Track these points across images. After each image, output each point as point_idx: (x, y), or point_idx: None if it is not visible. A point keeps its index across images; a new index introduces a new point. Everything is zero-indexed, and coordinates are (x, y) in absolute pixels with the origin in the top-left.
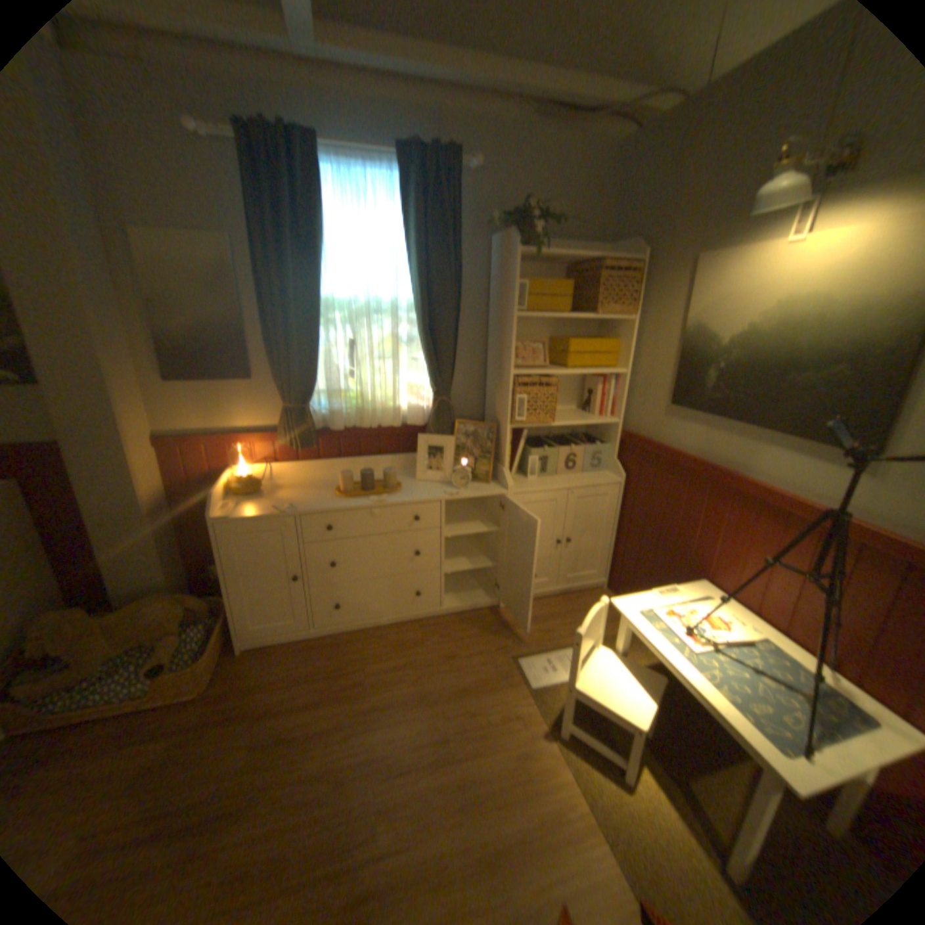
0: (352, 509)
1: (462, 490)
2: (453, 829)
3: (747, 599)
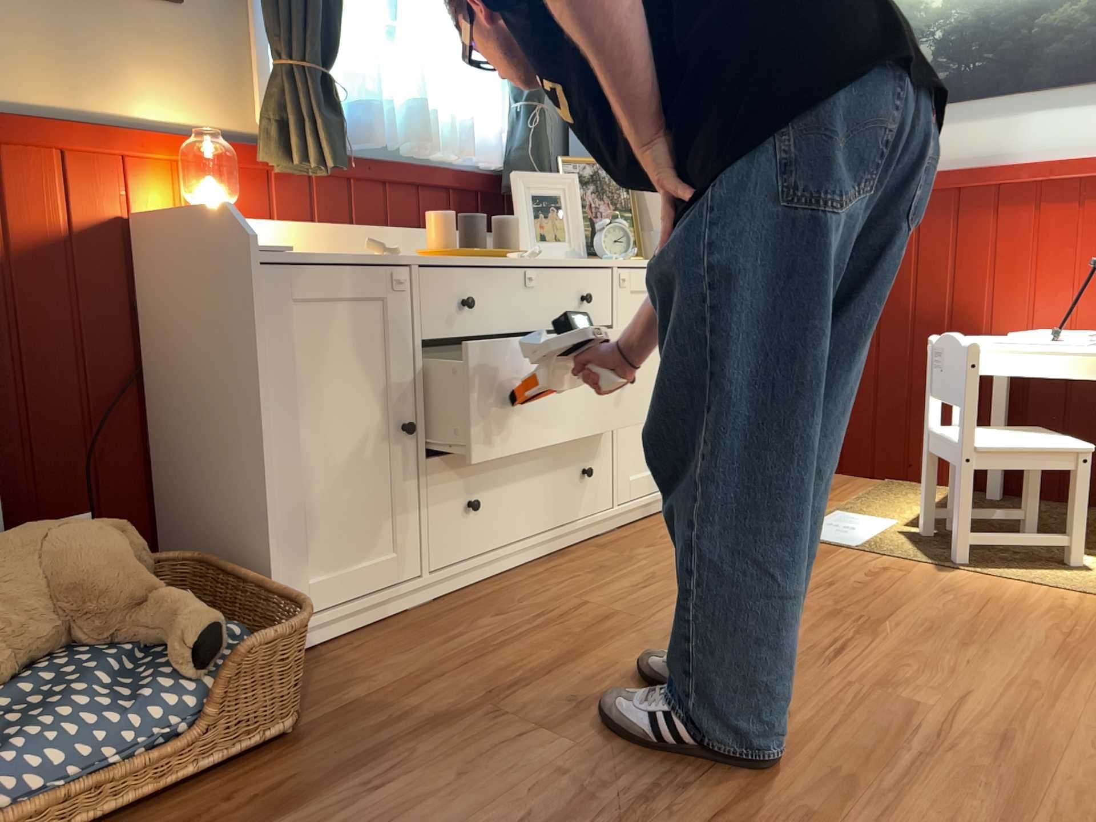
0: (497, 265)
1: (625, 258)
2: (984, 658)
3: (1047, 325)
